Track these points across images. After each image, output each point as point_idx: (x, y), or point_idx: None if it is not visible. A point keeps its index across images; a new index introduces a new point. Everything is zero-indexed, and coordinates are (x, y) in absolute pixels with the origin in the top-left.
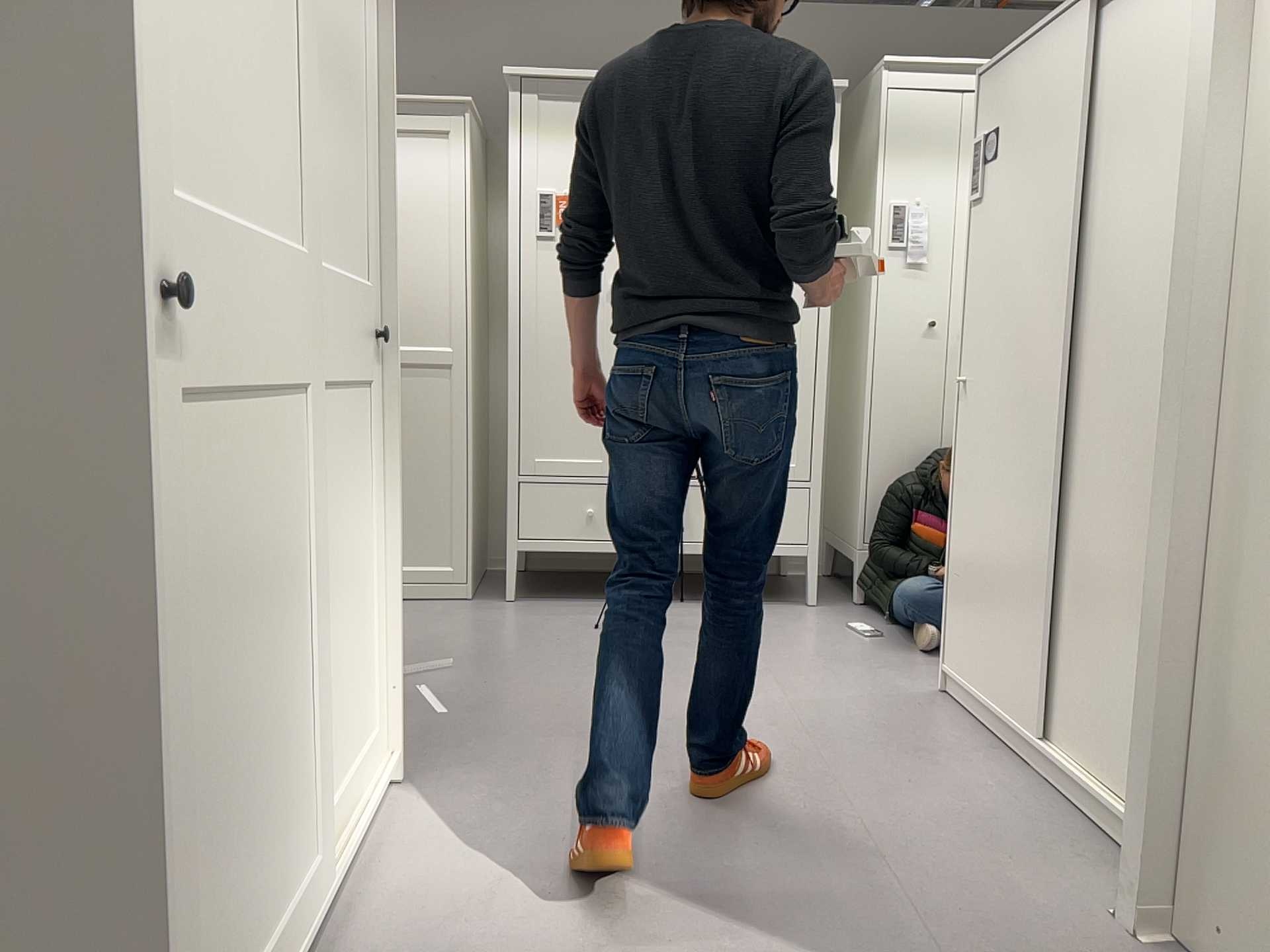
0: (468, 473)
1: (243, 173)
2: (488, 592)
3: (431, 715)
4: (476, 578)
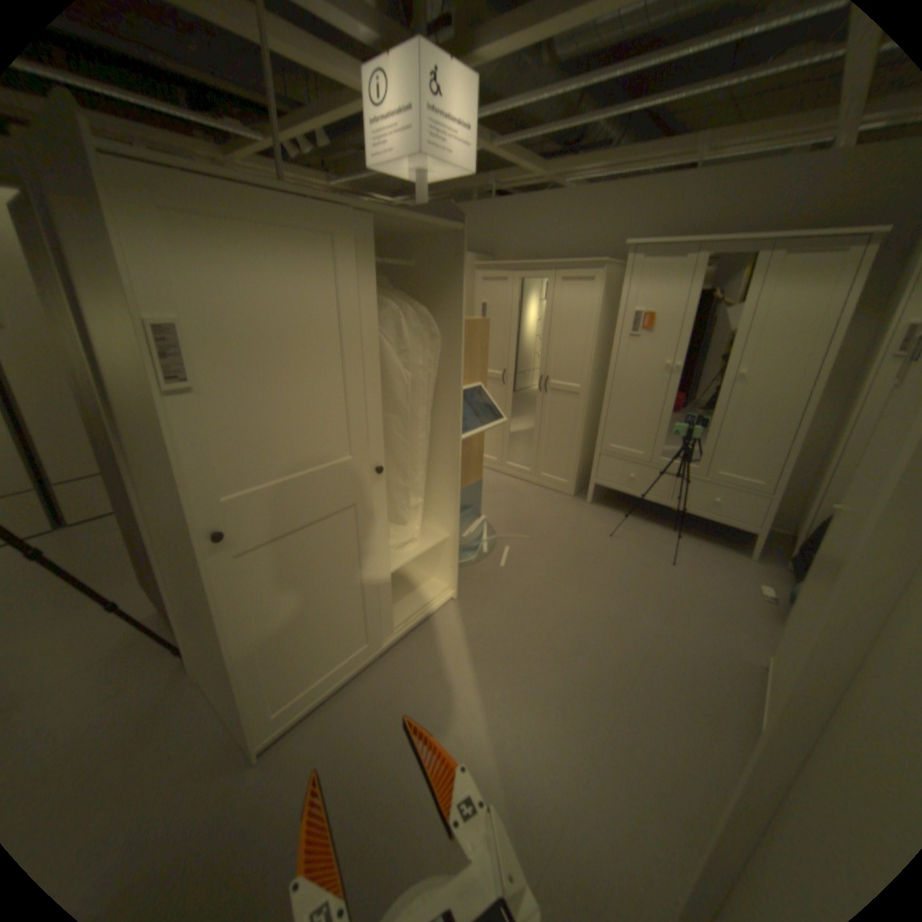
0: (578, 444)
1: (301, 451)
2: (584, 494)
3: (498, 564)
4: (580, 486)
